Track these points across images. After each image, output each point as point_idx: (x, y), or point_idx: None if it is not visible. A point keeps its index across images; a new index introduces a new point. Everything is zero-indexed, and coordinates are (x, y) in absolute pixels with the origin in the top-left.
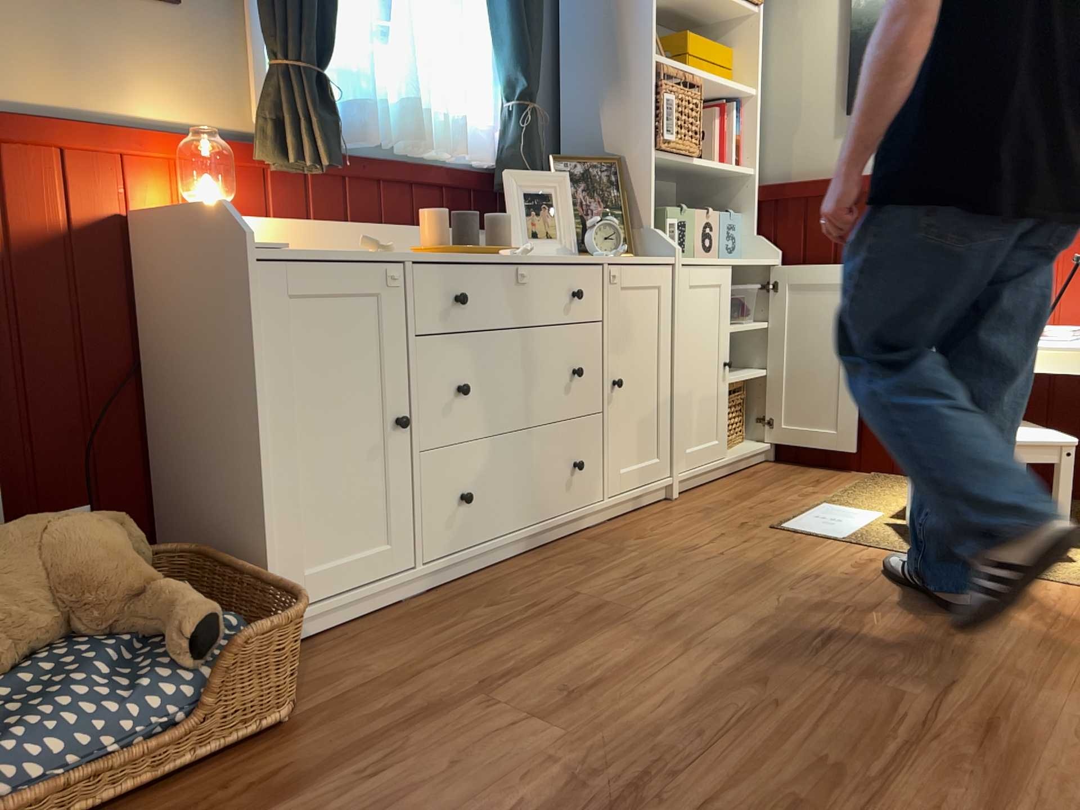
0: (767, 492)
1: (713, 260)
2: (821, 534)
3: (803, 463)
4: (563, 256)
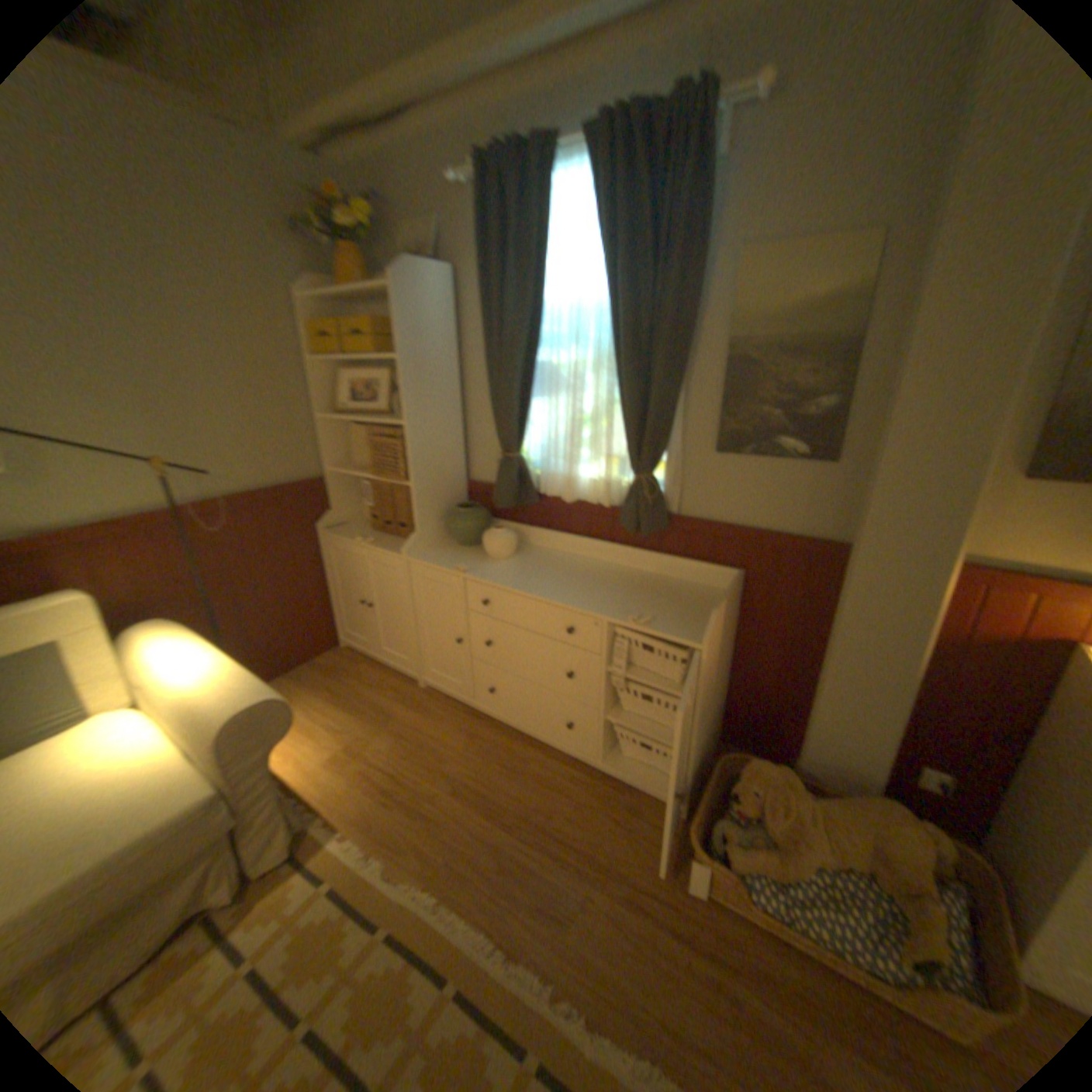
0: None
1: None
2: None
3: None
4: None
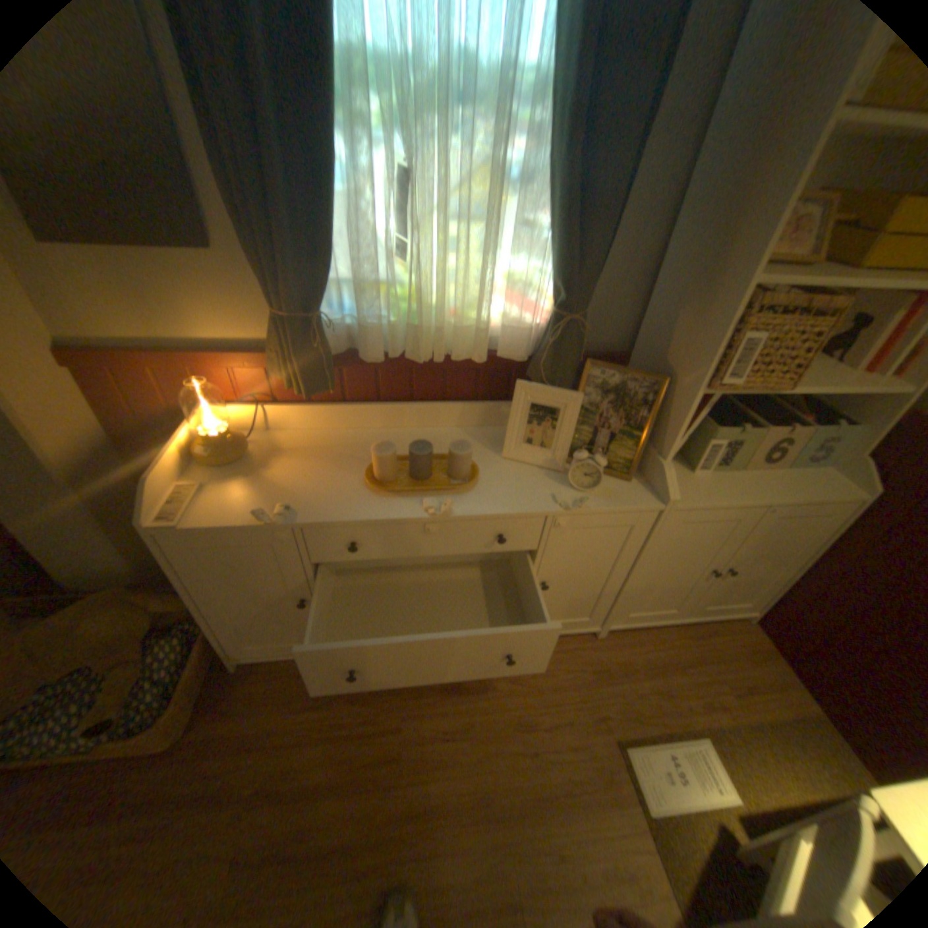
0: (685, 679)
1: (760, 487)
2: (642, 796)
3: (775, 650)
4: (502, 505)
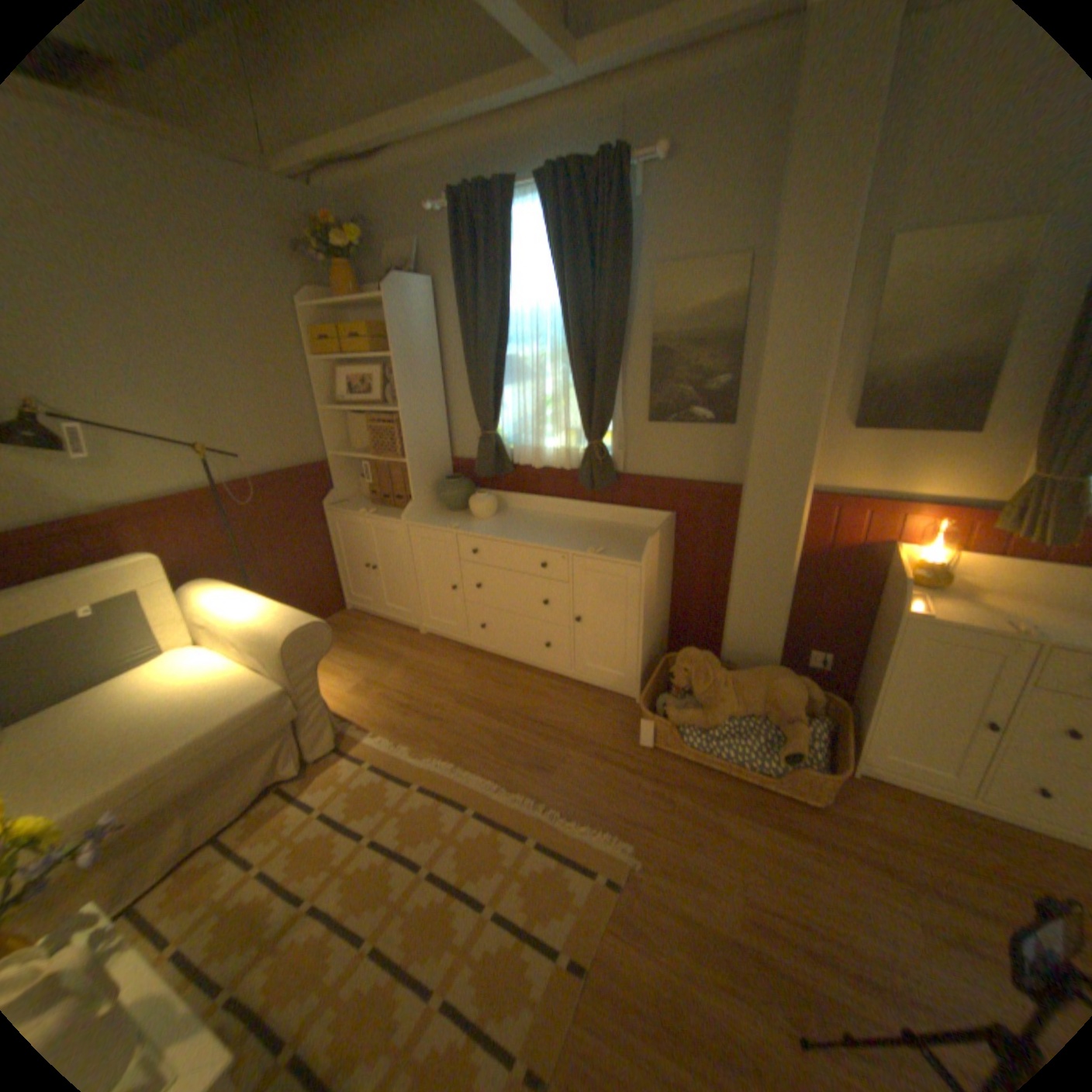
0: None
1: None
2: None
3: None
4: None
